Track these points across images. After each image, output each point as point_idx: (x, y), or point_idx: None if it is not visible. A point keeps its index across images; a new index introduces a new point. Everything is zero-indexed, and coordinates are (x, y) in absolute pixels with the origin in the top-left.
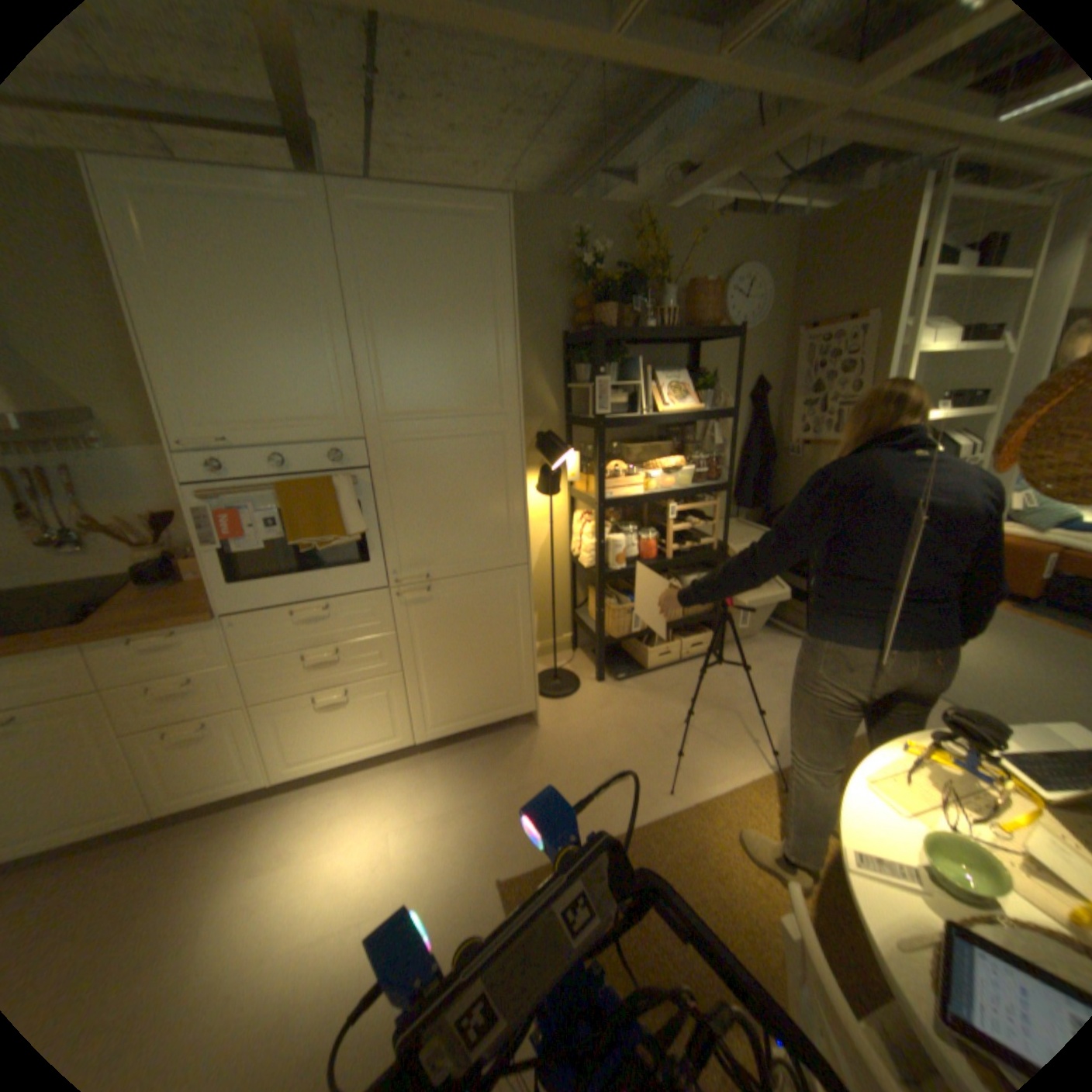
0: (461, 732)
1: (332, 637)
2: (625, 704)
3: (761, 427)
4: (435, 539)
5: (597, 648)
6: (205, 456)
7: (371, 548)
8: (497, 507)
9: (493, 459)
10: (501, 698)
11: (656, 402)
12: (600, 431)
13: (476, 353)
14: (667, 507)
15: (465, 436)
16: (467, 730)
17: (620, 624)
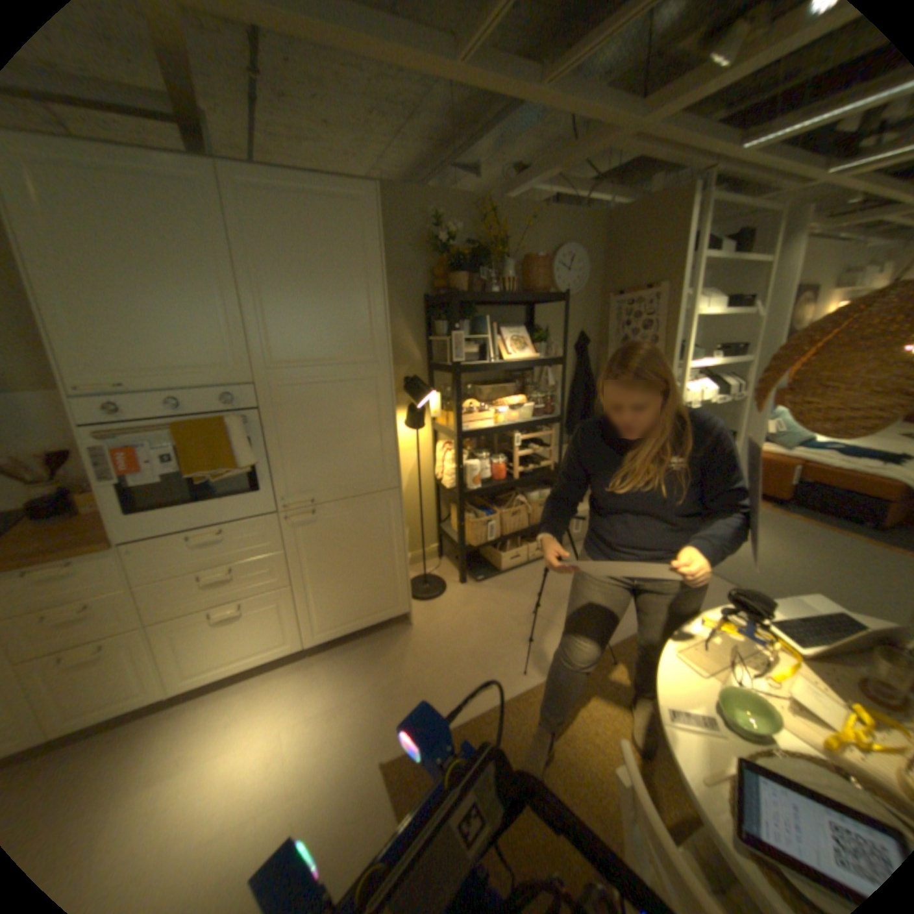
0: (345, 635)
1: (226, 559)
2: (485, 601)
3: (584, 372)
4: (319, 469)
5: (460, 555)
6: (104, 400)
7: (262, 479)
8: (372, 440)
9: (368, 400)
10: (380, 604)
11: (502, 352)
12: (457, 376)
13: (352, 312)
14: (513, 436)
15: (344, 381)
16: (350, 633)
17: (478, 534)
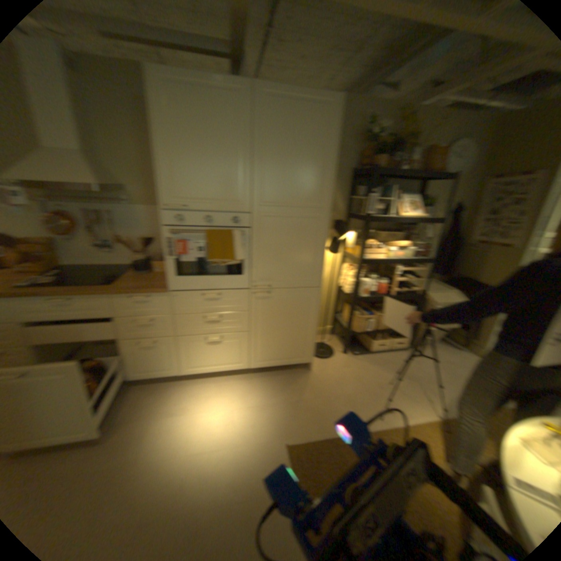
0: (274, 366)
1: (222, 309)
2: (359, 368)
3: (456, 230)
4: (278, 268)
5: (347, 336)
6: (179, 213)
7: (247, 268)
8: (311, 255)
9: (313, 231)
10: (296, 353)
11: (401, 210)
12: (369, 223)
13: (314, 175)
14: (397, 267)
15: (302, 217)
16: (277, 366)
17: (362, 325)
